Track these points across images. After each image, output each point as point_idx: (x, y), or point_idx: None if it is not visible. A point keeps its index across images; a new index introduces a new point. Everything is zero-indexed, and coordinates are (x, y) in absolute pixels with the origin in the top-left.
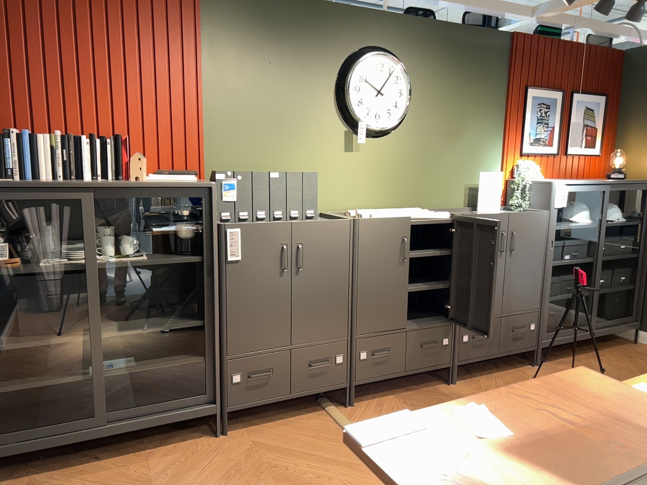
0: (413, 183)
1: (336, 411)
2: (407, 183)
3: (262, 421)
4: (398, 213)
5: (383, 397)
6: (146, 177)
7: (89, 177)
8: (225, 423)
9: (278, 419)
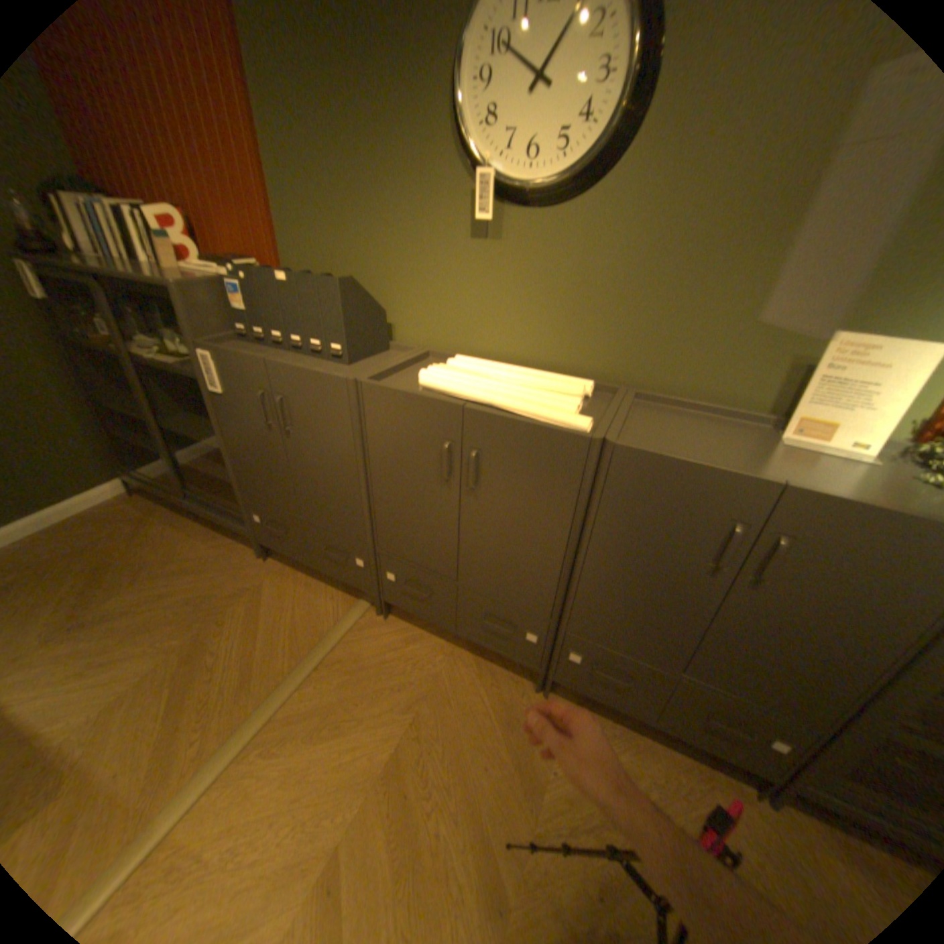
0: (622, 326)
1: (359, 611)
2: (606, 324)
3: (308, 568)
4: (487, 387)
5: (434, 635)
6: (176, 265)
7: (145, 259)
8: (265, 551)
9: (318, 577)
